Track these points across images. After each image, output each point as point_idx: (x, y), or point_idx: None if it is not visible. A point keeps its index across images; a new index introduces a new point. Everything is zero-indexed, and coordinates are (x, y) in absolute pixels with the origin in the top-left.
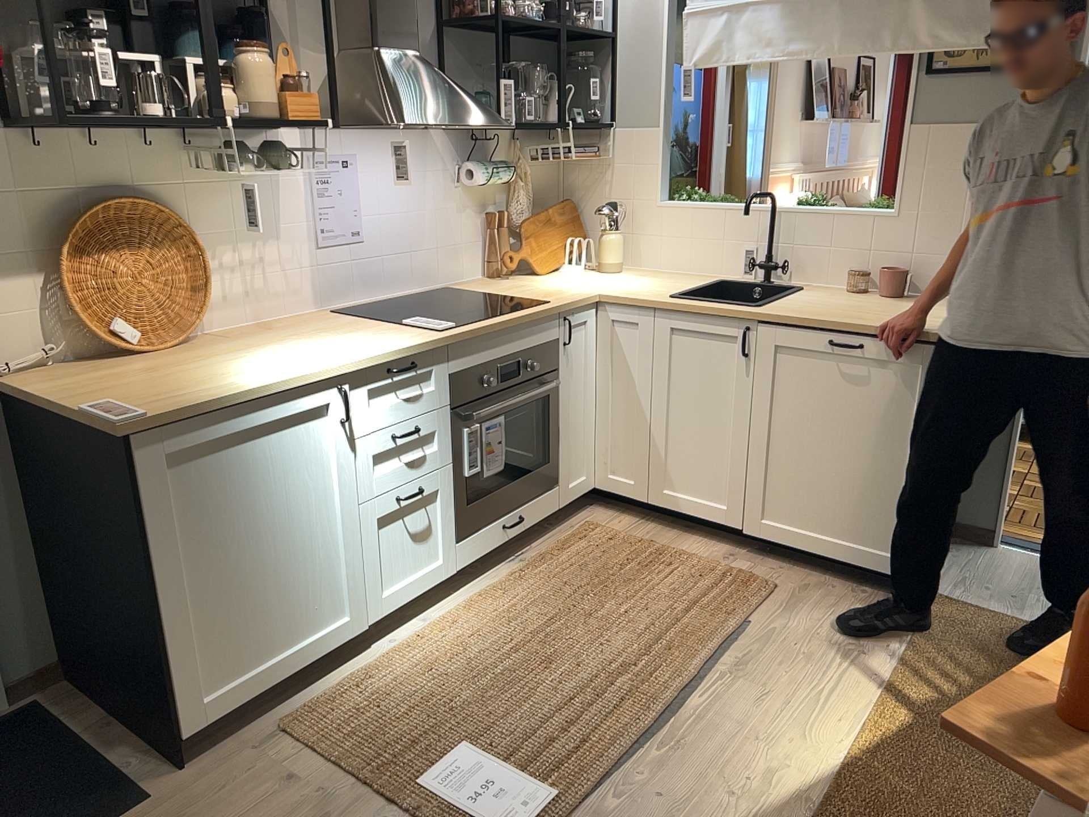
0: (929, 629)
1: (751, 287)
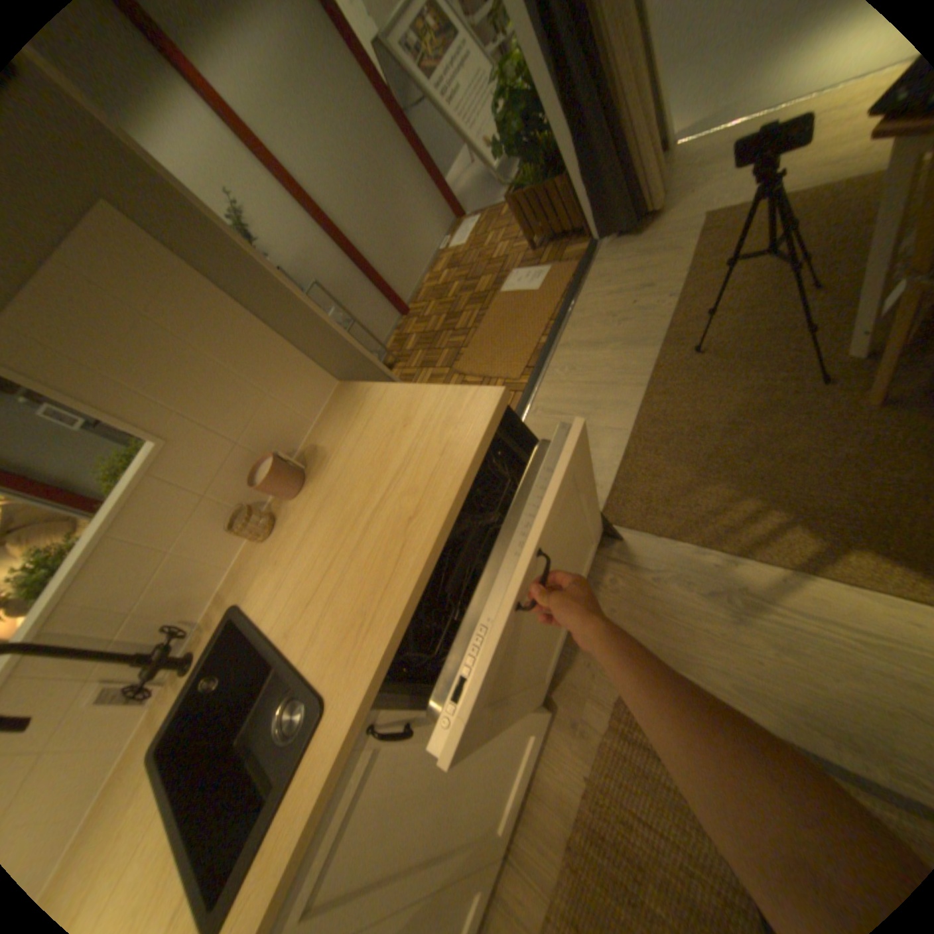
0: (669, 532)
1: (190, 700)
